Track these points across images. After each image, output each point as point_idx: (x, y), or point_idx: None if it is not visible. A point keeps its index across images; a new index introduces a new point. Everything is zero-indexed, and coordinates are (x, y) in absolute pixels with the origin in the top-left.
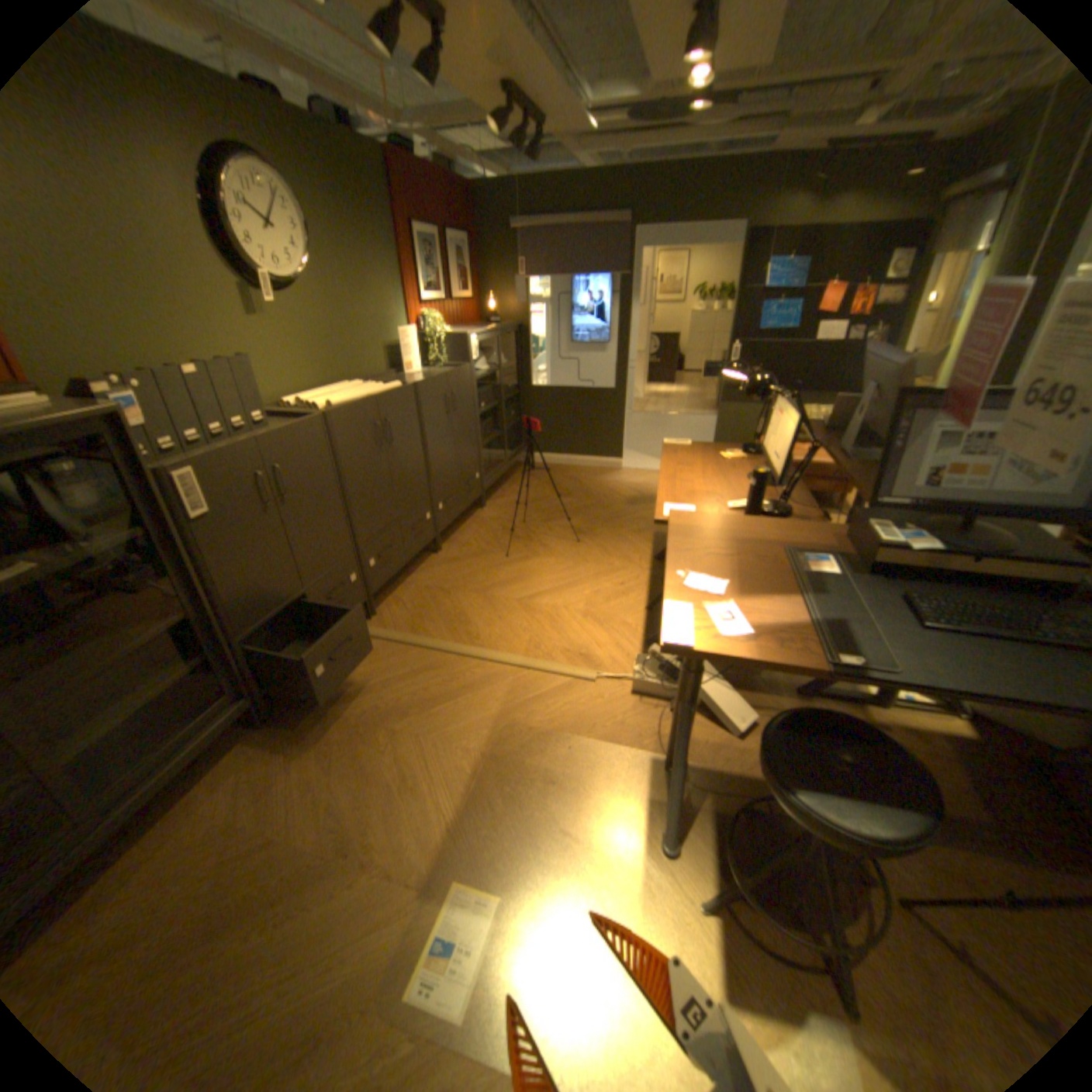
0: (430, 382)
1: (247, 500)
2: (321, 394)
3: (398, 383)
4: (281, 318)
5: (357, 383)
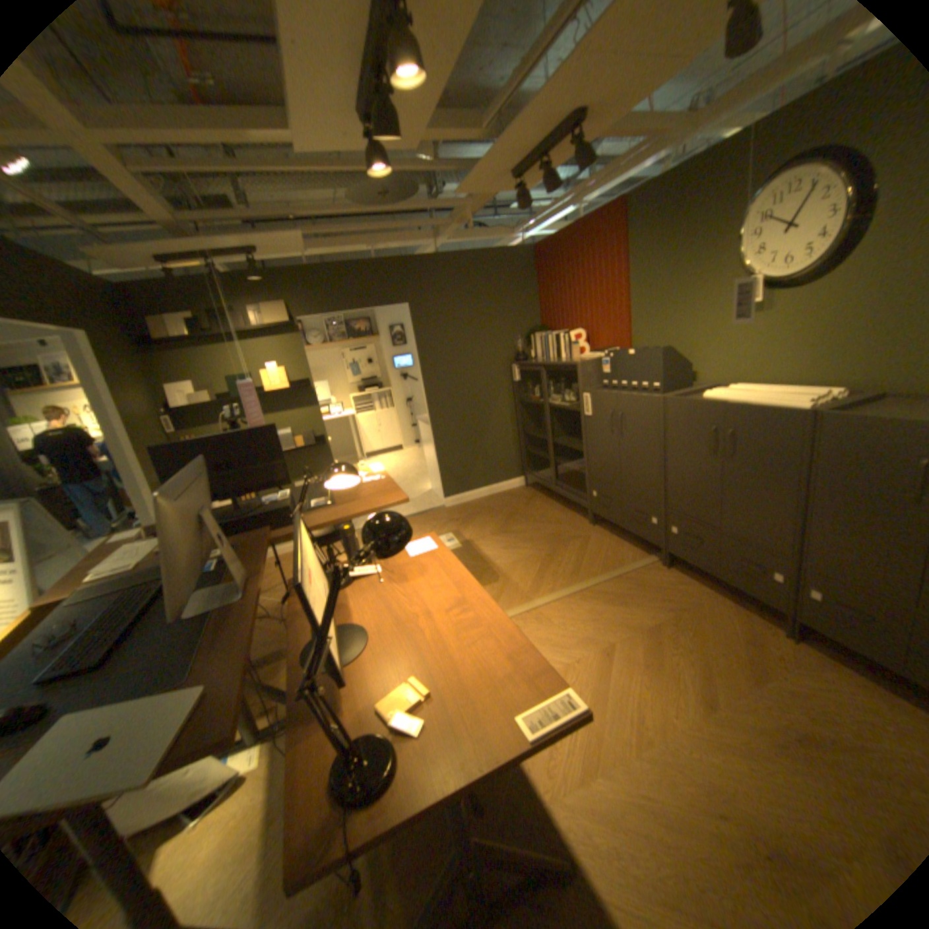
0: (861, 421)
1: (605, 421)
2: (752, 388)
3: (809, 403)
4: (789, 311)
5: (818, 390)
